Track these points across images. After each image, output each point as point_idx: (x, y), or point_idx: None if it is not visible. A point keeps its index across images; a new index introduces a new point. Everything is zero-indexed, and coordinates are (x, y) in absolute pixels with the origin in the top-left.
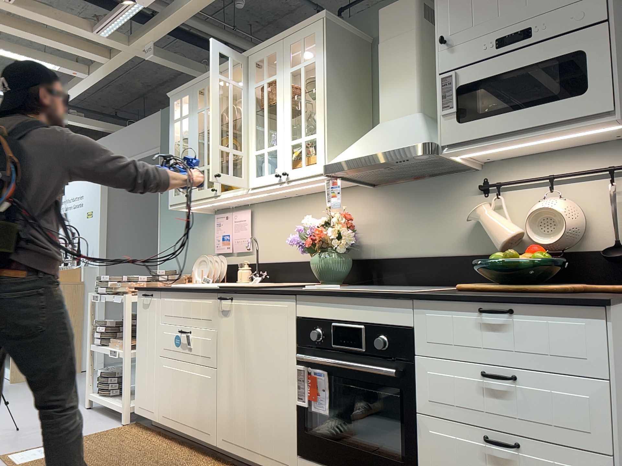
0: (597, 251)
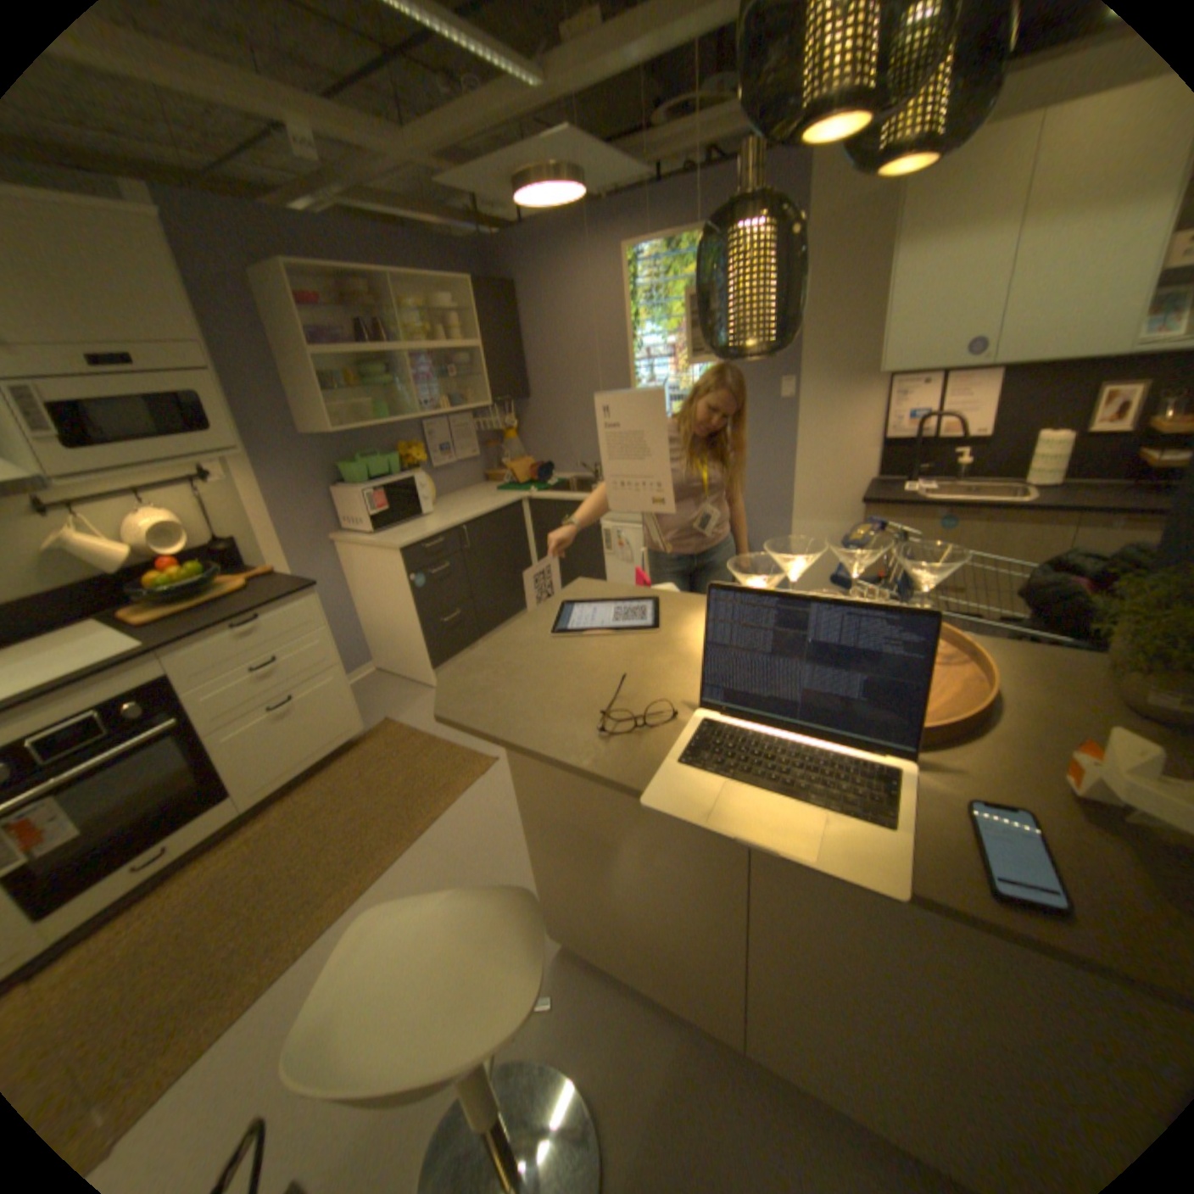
0: (201, 548)
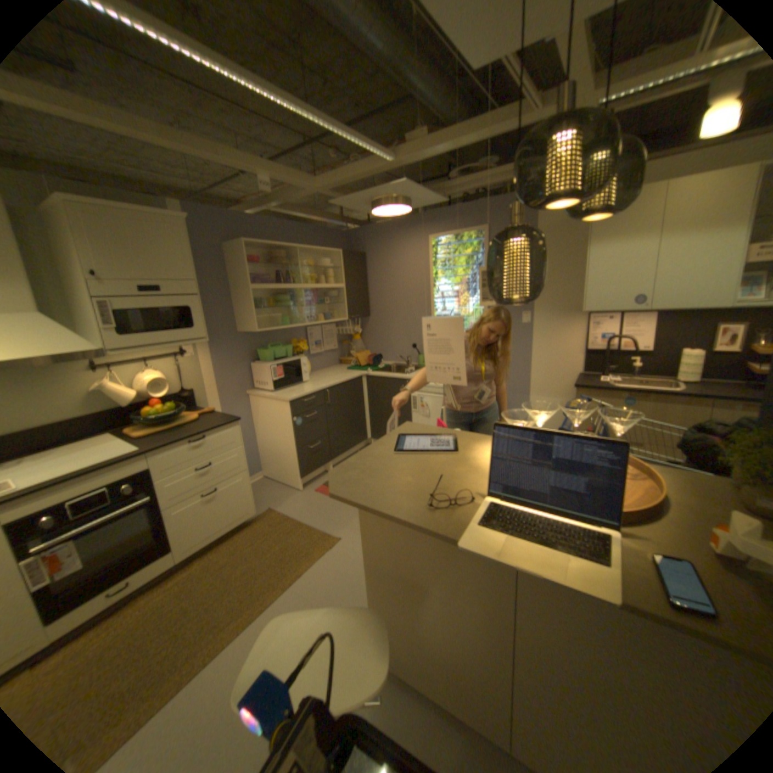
0: (175, 396)
